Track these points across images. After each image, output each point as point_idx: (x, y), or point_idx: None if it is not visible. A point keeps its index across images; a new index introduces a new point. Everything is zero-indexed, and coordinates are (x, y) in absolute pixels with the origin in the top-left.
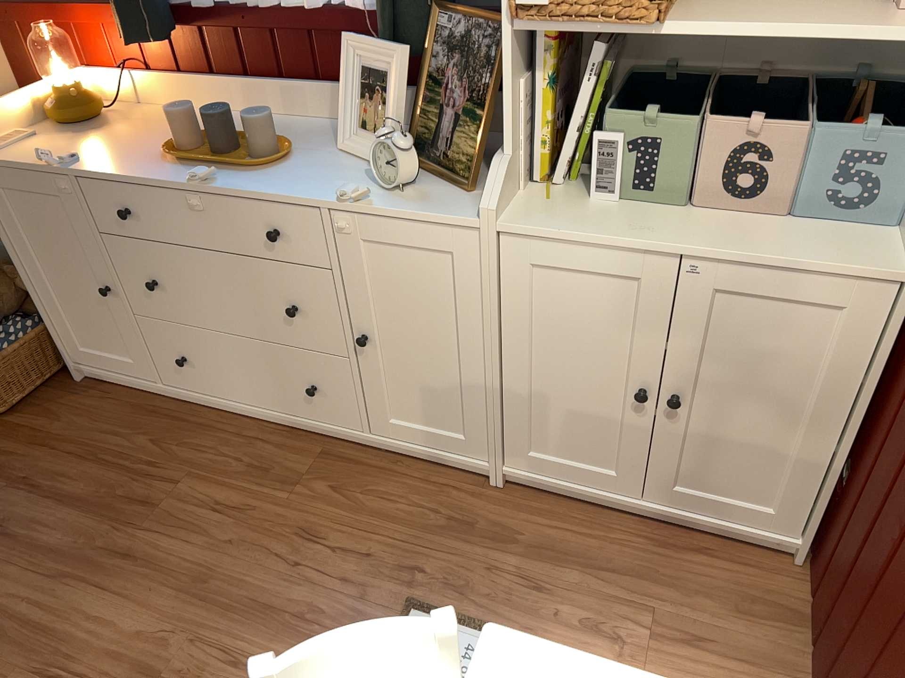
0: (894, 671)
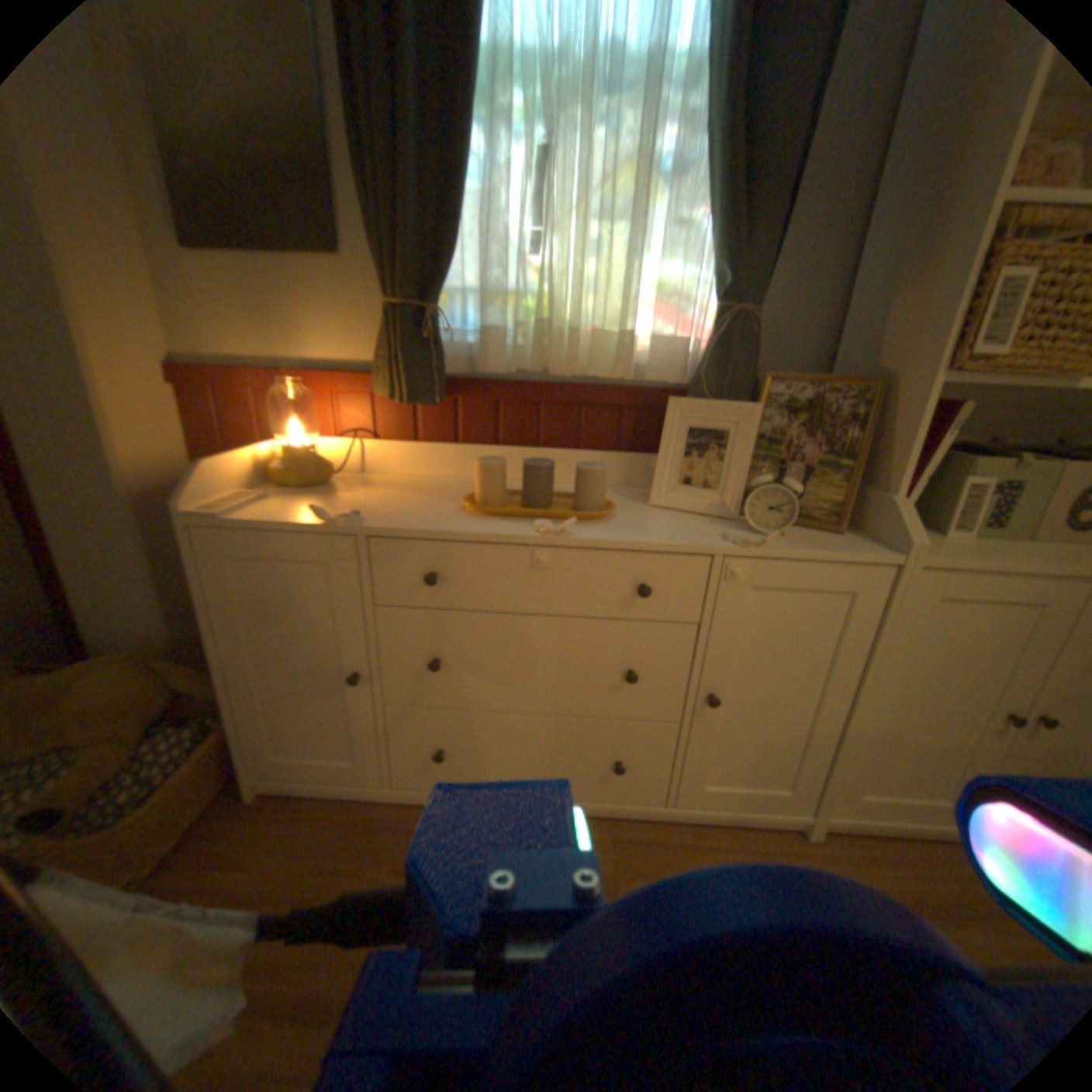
0: None
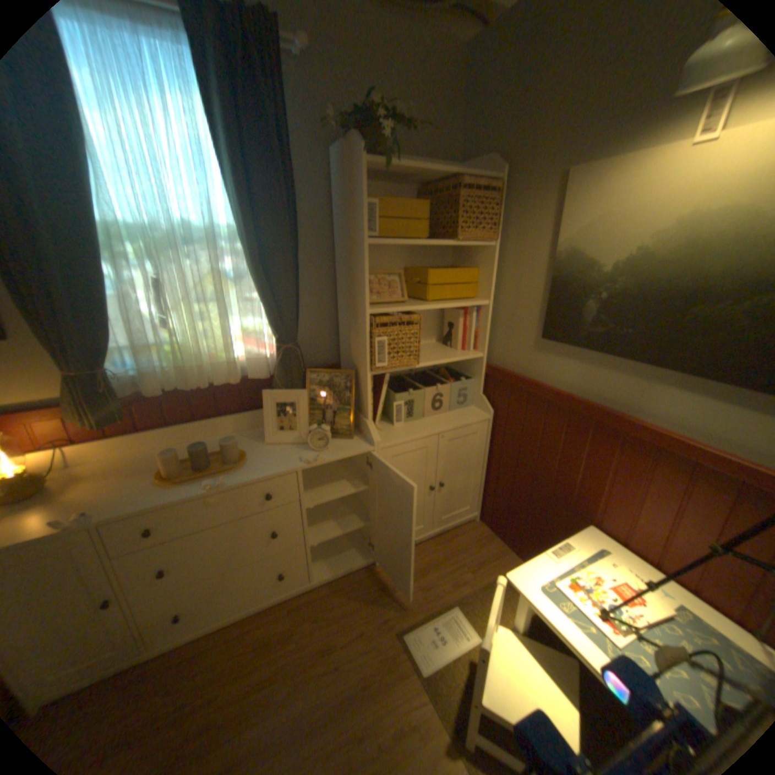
0: (565, 516)
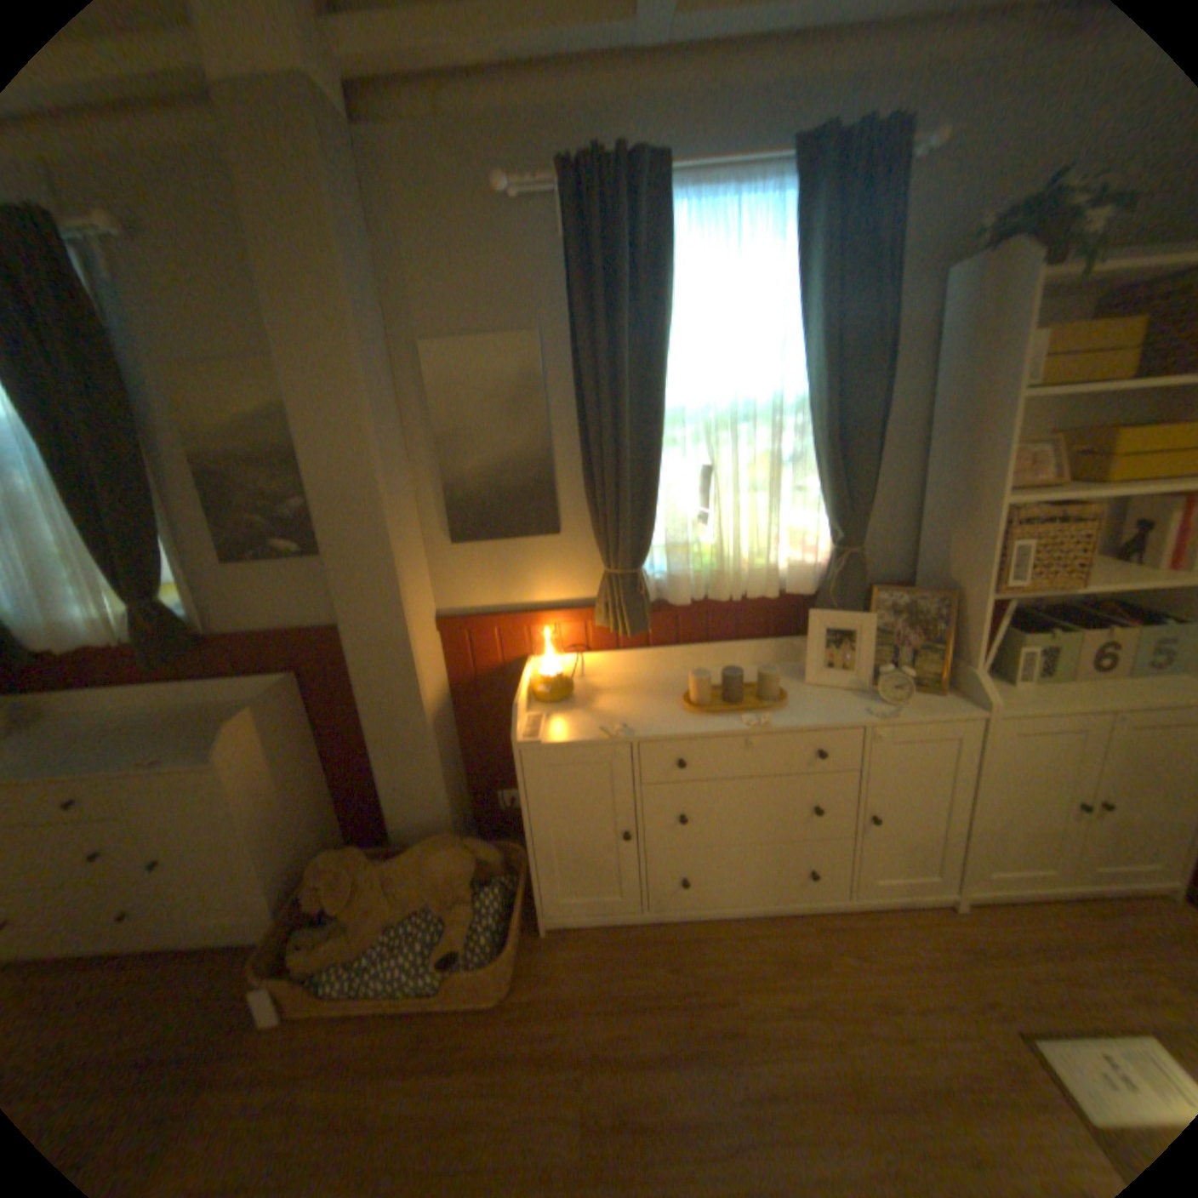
0: None
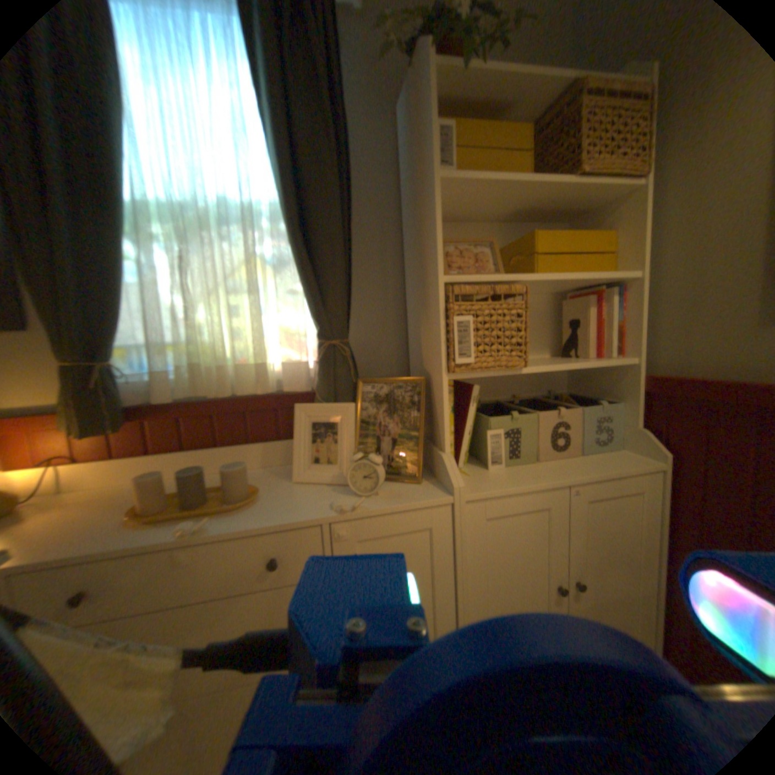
0: None
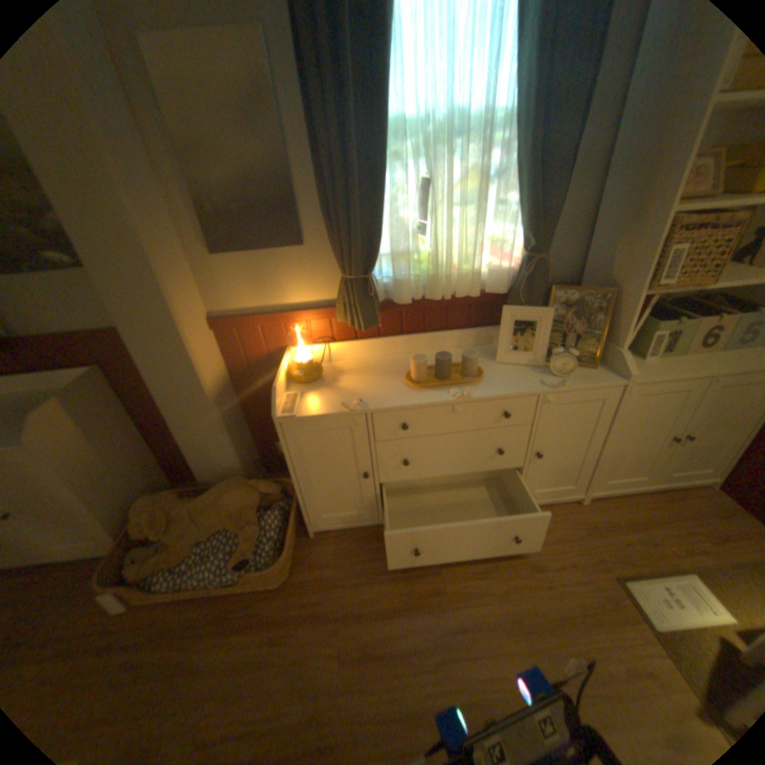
0: None
